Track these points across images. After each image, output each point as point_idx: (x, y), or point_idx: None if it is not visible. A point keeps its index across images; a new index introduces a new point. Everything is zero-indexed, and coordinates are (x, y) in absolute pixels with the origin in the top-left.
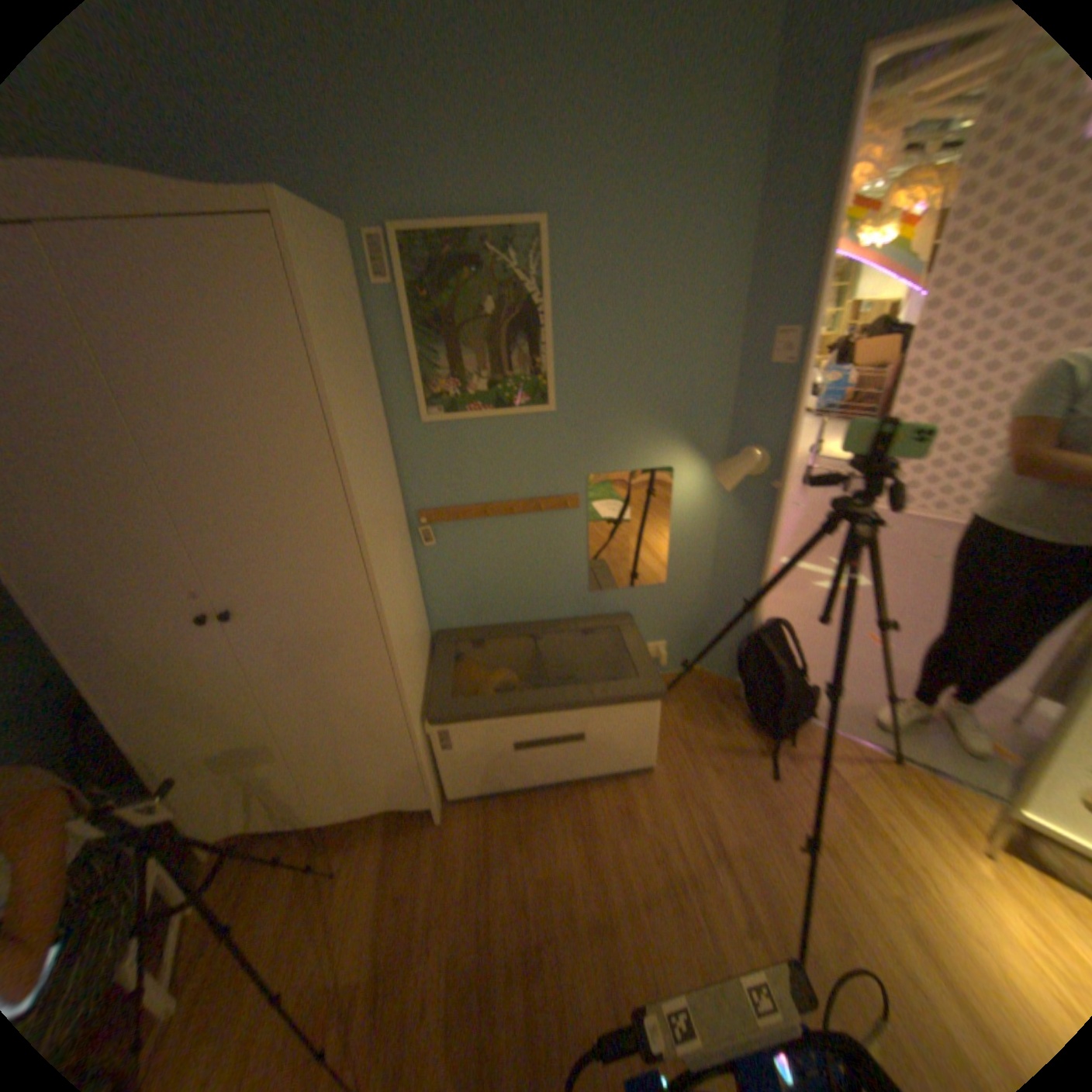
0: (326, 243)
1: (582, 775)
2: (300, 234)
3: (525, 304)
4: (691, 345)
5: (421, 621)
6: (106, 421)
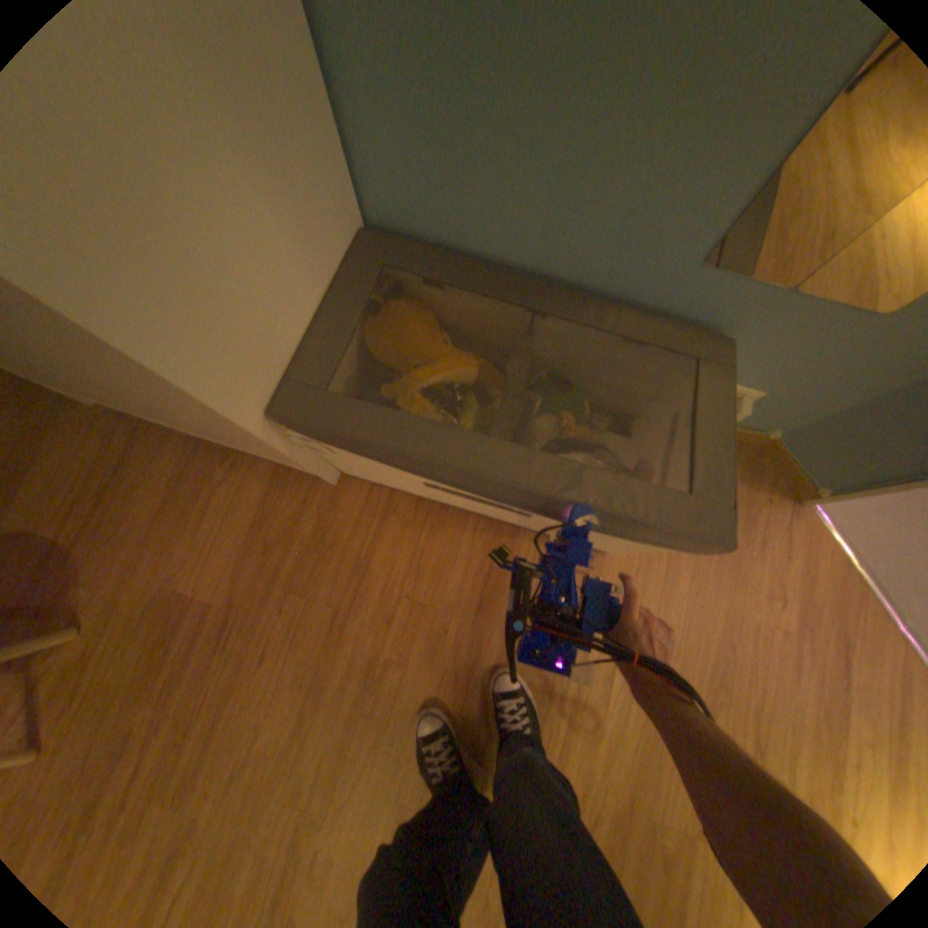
0: None
1: (520, 521)
2: None
3: None
4: None
5: (314, 198)
6: None
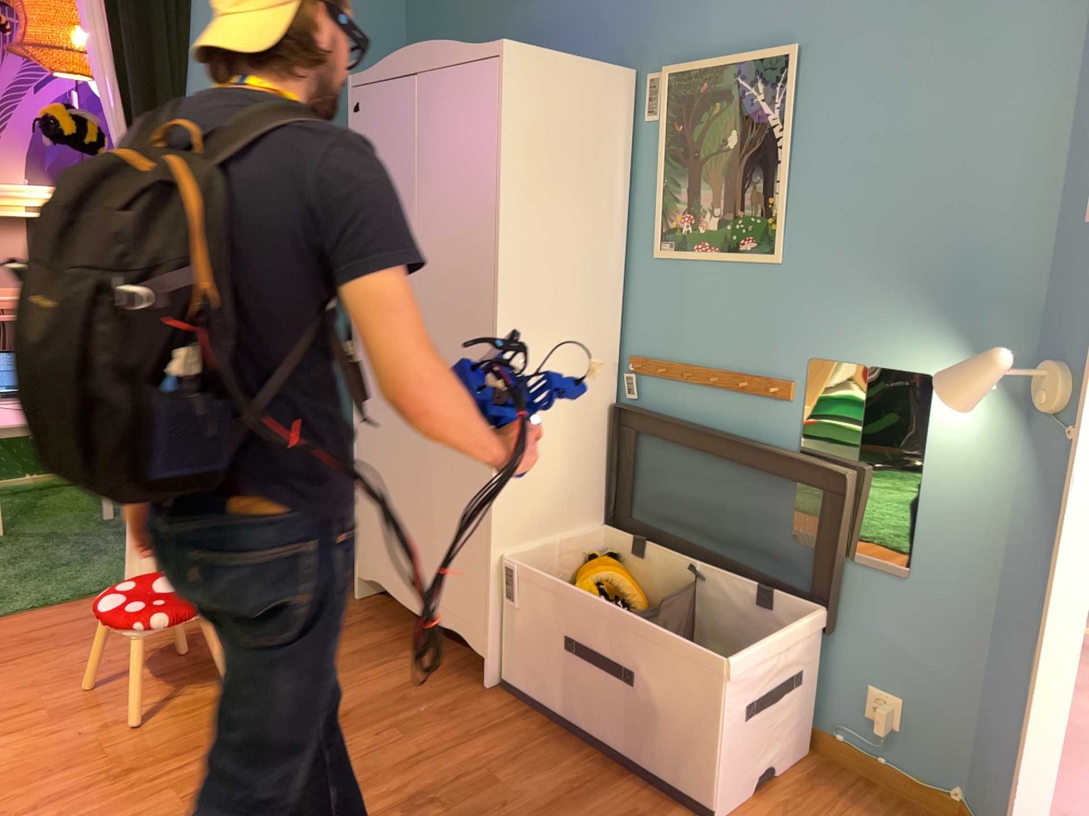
0: (569, 79)
1: (631, 747)
2: (520, 69)
3: (764, 136)
4: (972, 192)
5: (585, 473)
6: (407, 189)
